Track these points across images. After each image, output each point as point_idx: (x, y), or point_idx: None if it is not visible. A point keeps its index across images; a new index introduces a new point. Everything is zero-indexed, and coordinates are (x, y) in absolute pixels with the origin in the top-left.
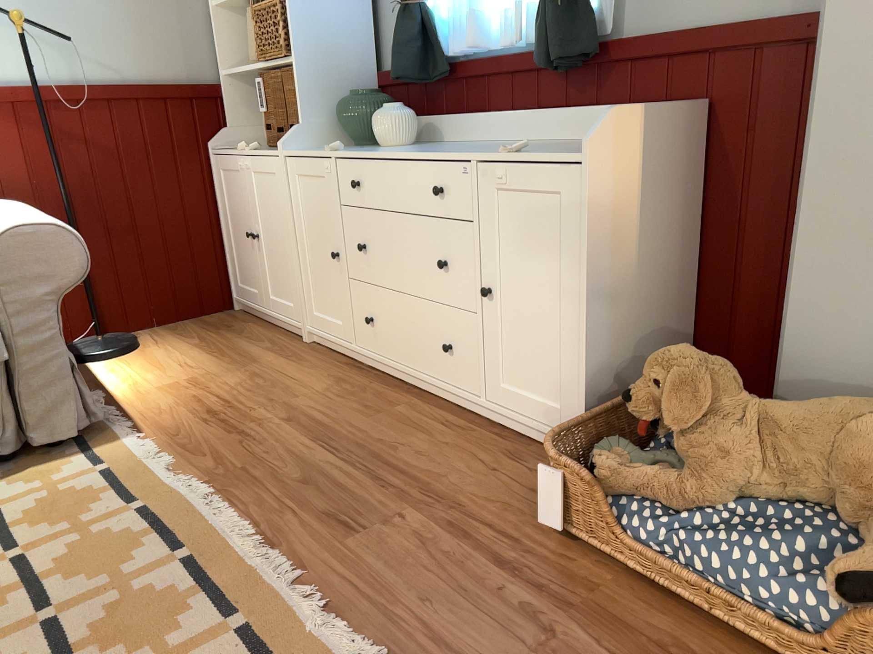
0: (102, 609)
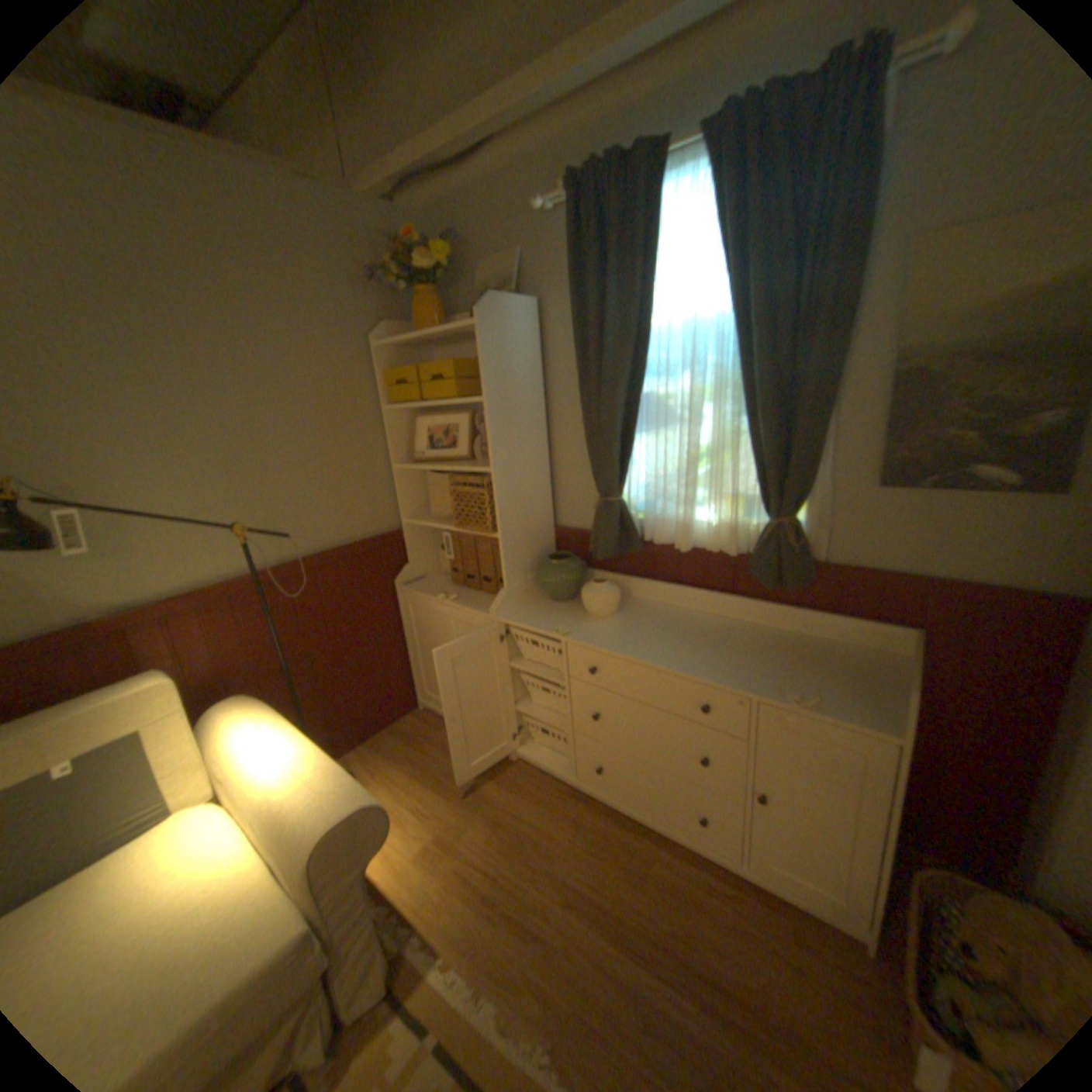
0: None
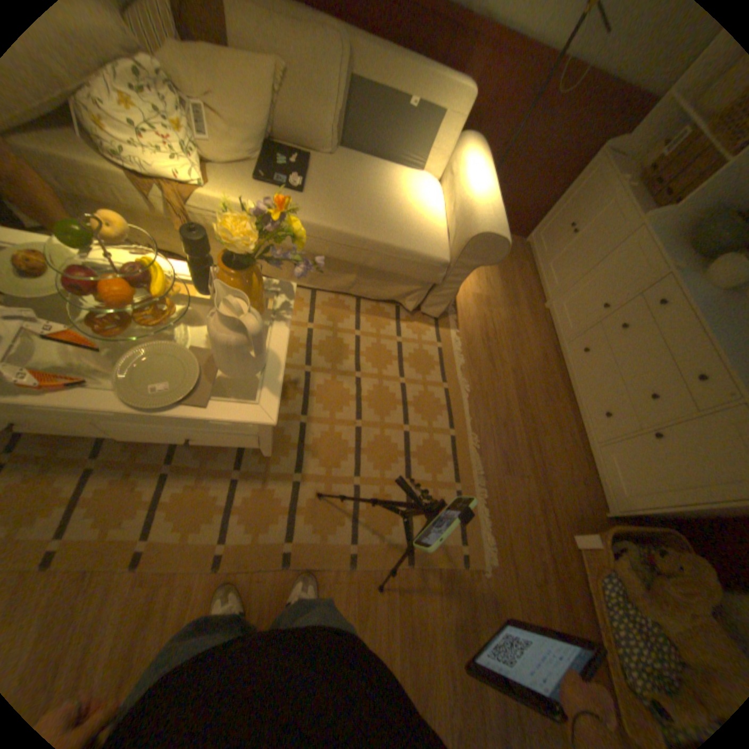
0: (422, 442)
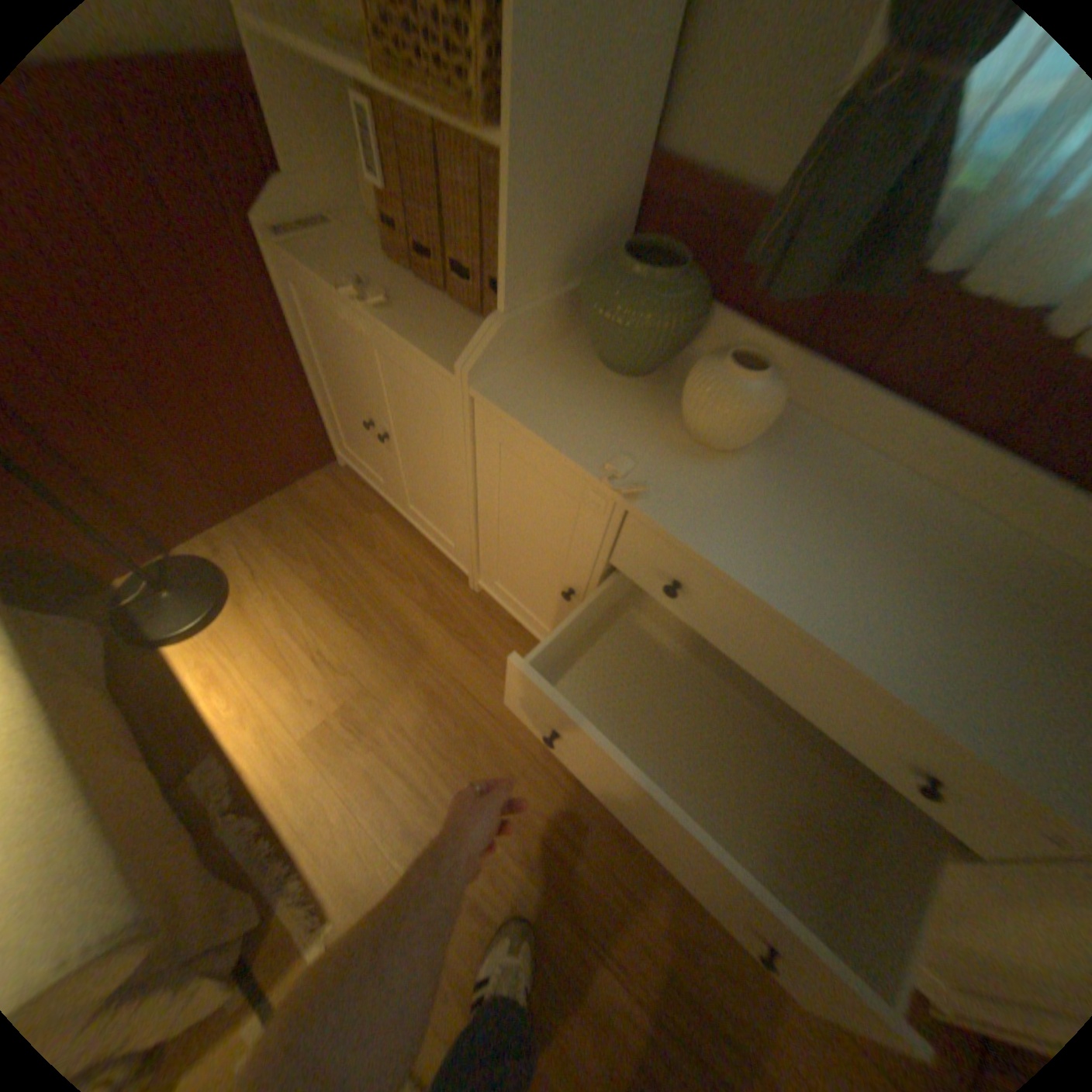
0: None
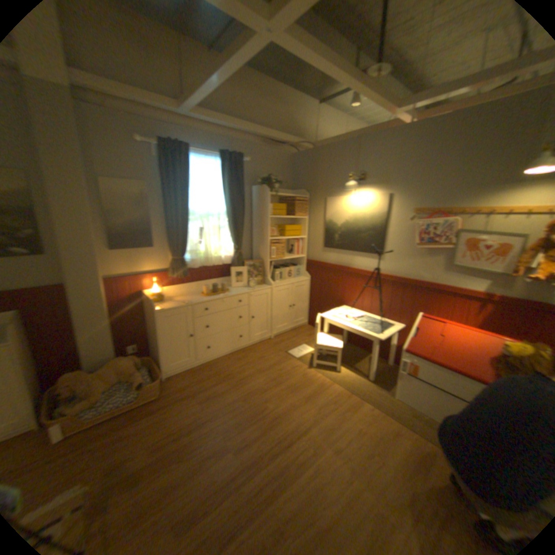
0: None
